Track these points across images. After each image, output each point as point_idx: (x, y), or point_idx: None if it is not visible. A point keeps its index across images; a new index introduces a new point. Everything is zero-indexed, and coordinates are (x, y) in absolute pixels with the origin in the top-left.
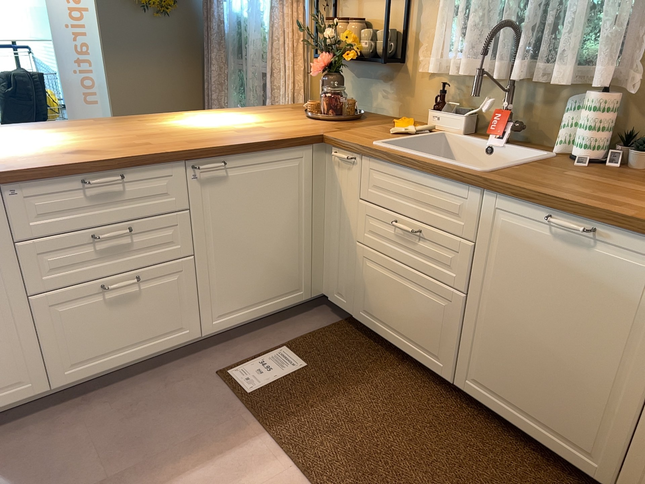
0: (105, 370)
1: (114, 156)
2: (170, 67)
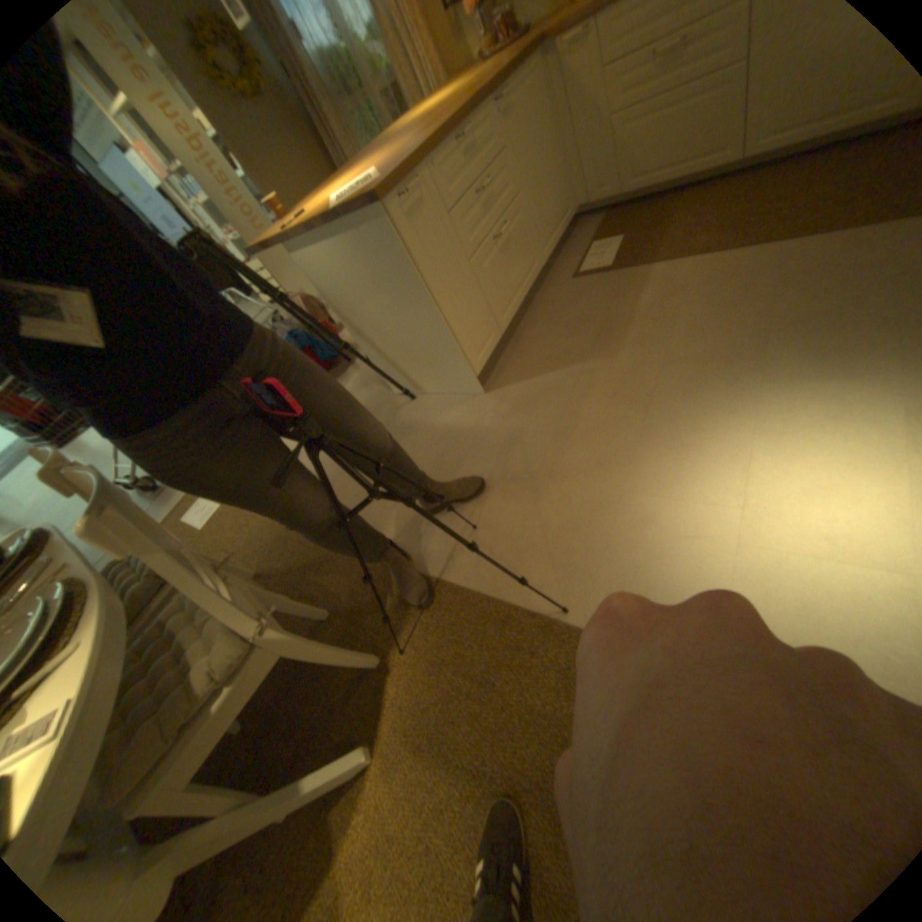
0: (517, 310)
1: (456, 106)
2: (292, 150)
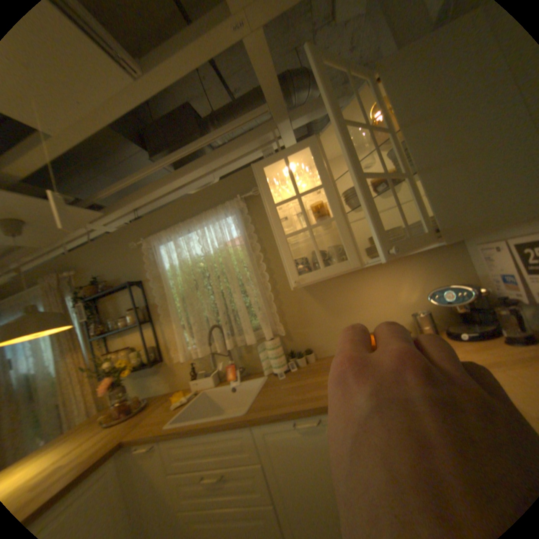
0: None
1: None
2: None
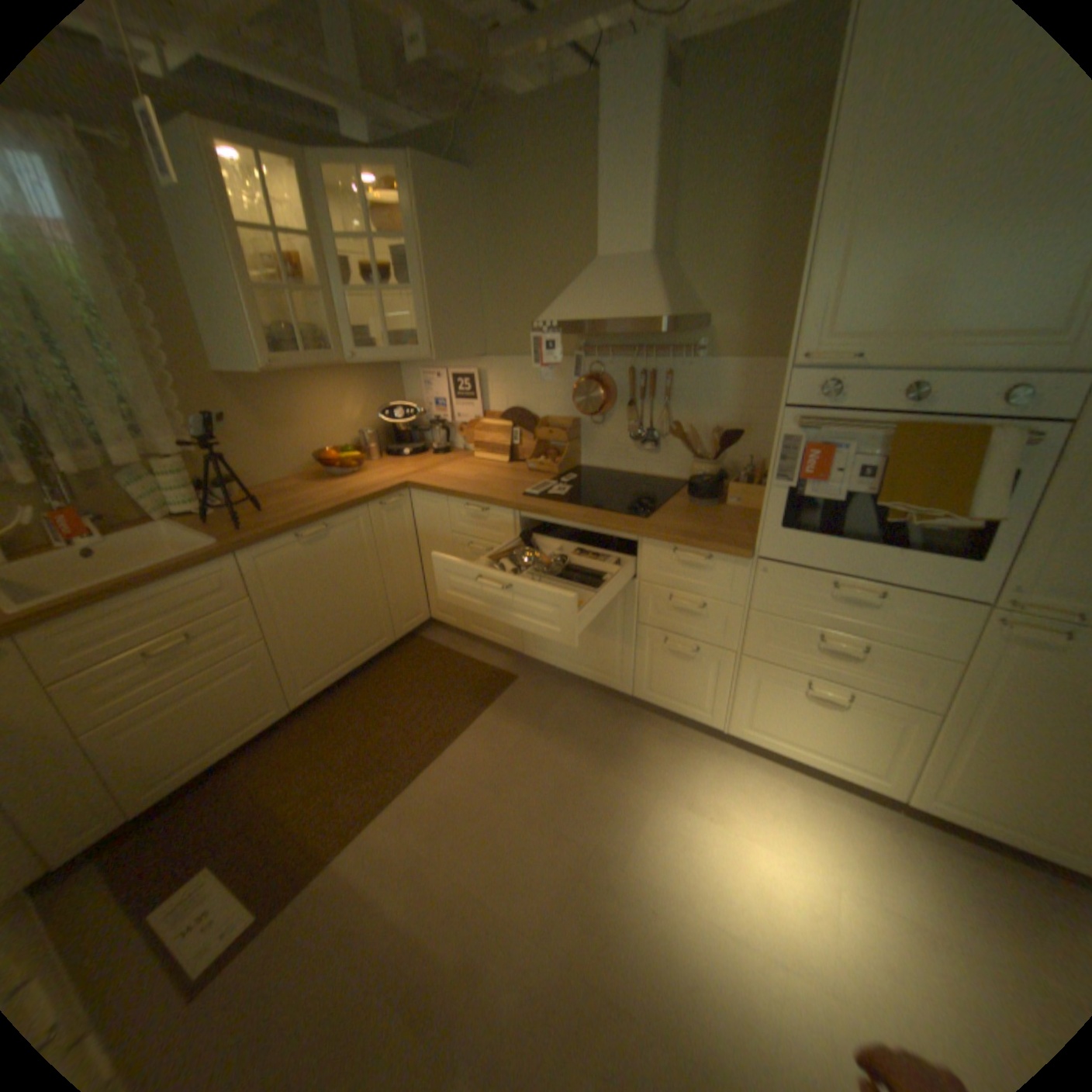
0: None
1: None
2: None
